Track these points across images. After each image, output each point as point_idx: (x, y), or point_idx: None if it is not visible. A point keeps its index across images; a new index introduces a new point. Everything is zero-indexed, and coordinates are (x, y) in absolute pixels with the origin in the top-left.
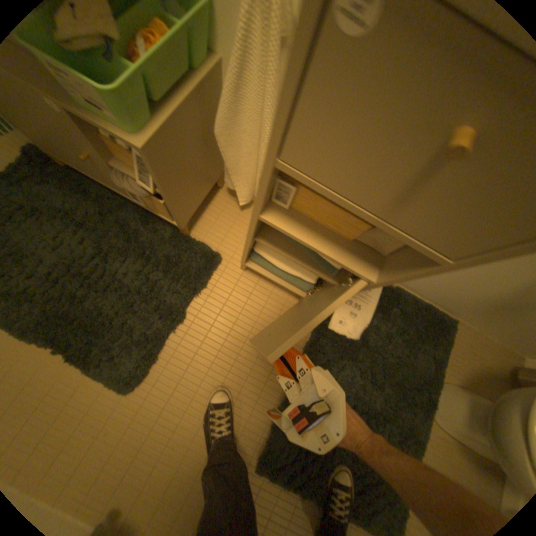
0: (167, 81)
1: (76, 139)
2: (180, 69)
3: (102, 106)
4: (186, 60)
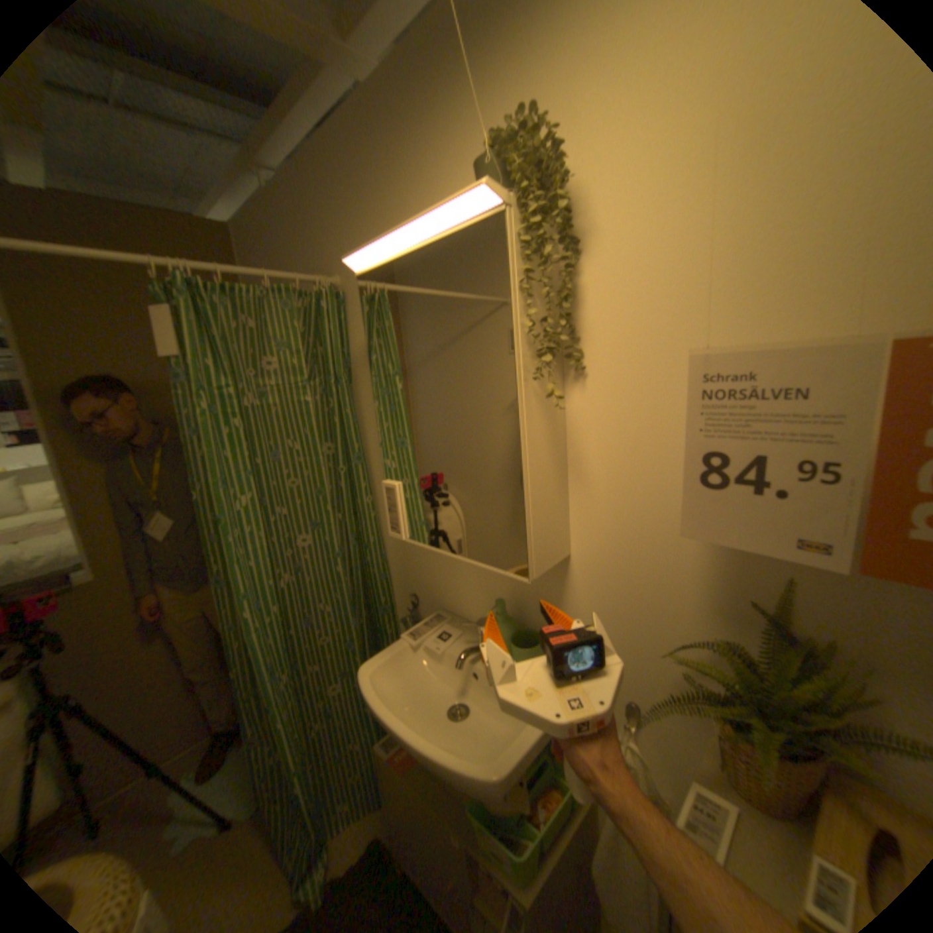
0: (554, 834)
1: (451, 868)
2: (564, 820)
3: (503, 861)
4: (569, 810)
